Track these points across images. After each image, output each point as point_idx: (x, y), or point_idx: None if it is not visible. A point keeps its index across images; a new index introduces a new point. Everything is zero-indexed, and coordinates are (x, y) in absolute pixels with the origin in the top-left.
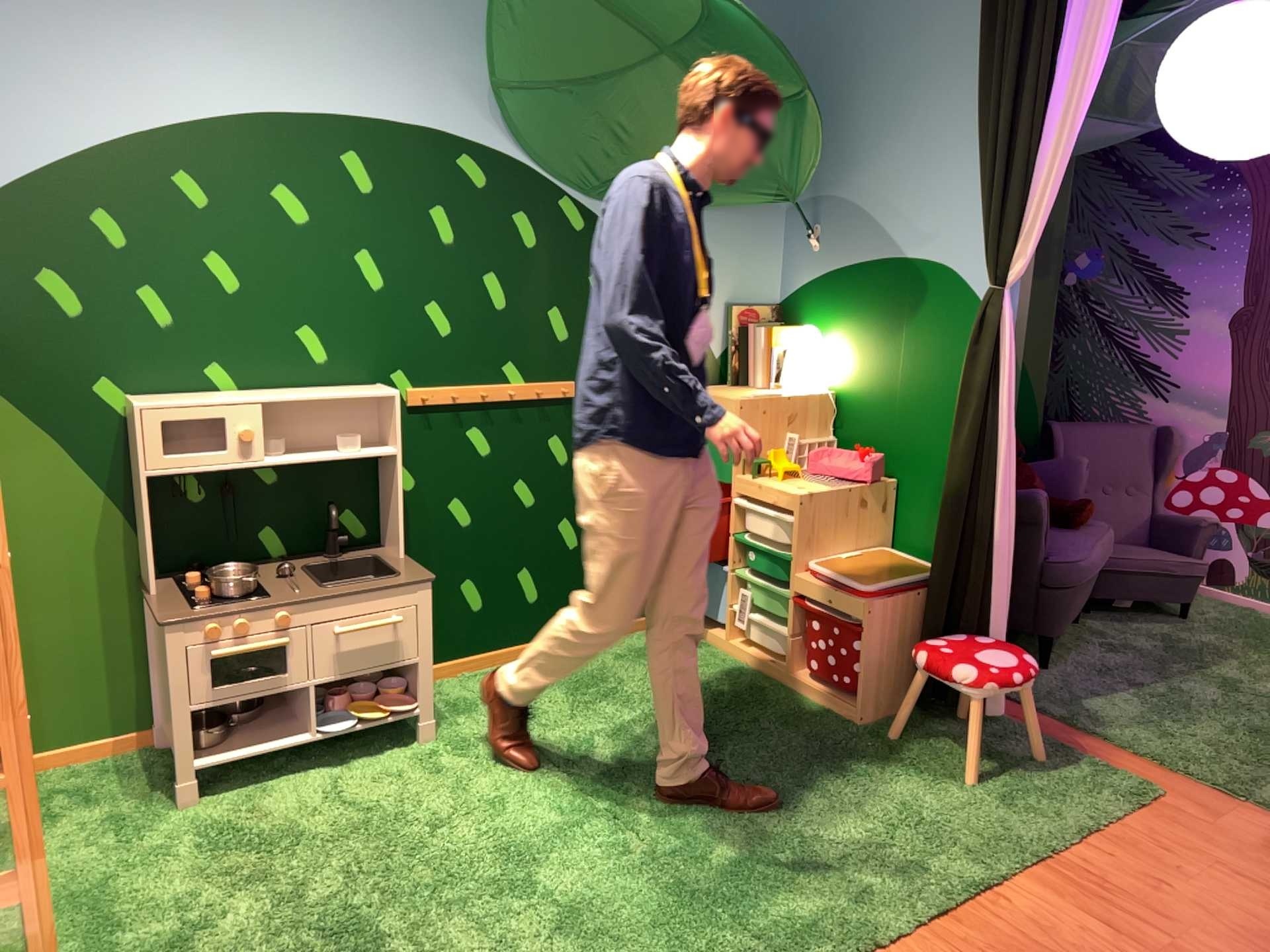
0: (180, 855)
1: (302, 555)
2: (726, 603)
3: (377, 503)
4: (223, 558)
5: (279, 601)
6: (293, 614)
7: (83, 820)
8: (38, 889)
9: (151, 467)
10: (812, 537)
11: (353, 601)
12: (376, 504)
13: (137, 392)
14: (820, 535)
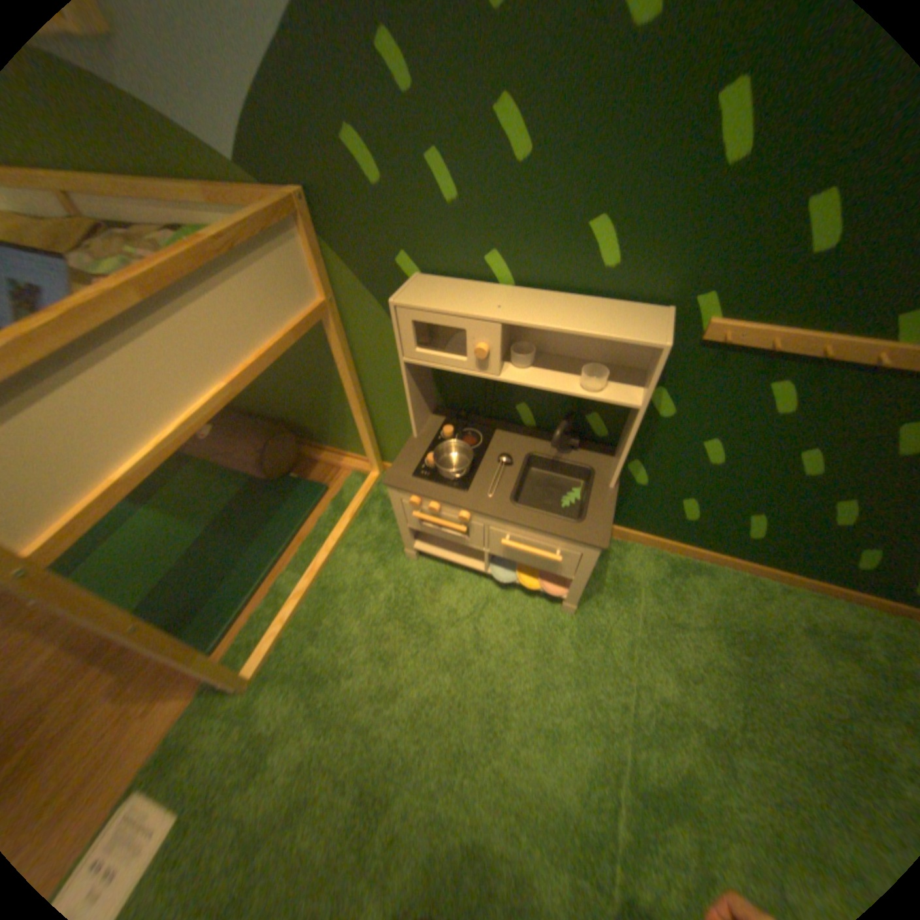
0: (378, 599)
1: (547, 432)
2: None
3: (627, 418)
4: (487, 414)
5: (467, 503)
6: (473, 517)
7: (372, 529)
8: (311, 578)
9: (407, 357)
10: None
11: (524, 530)
12: (624, 420)
13: (427, 271)
14: None
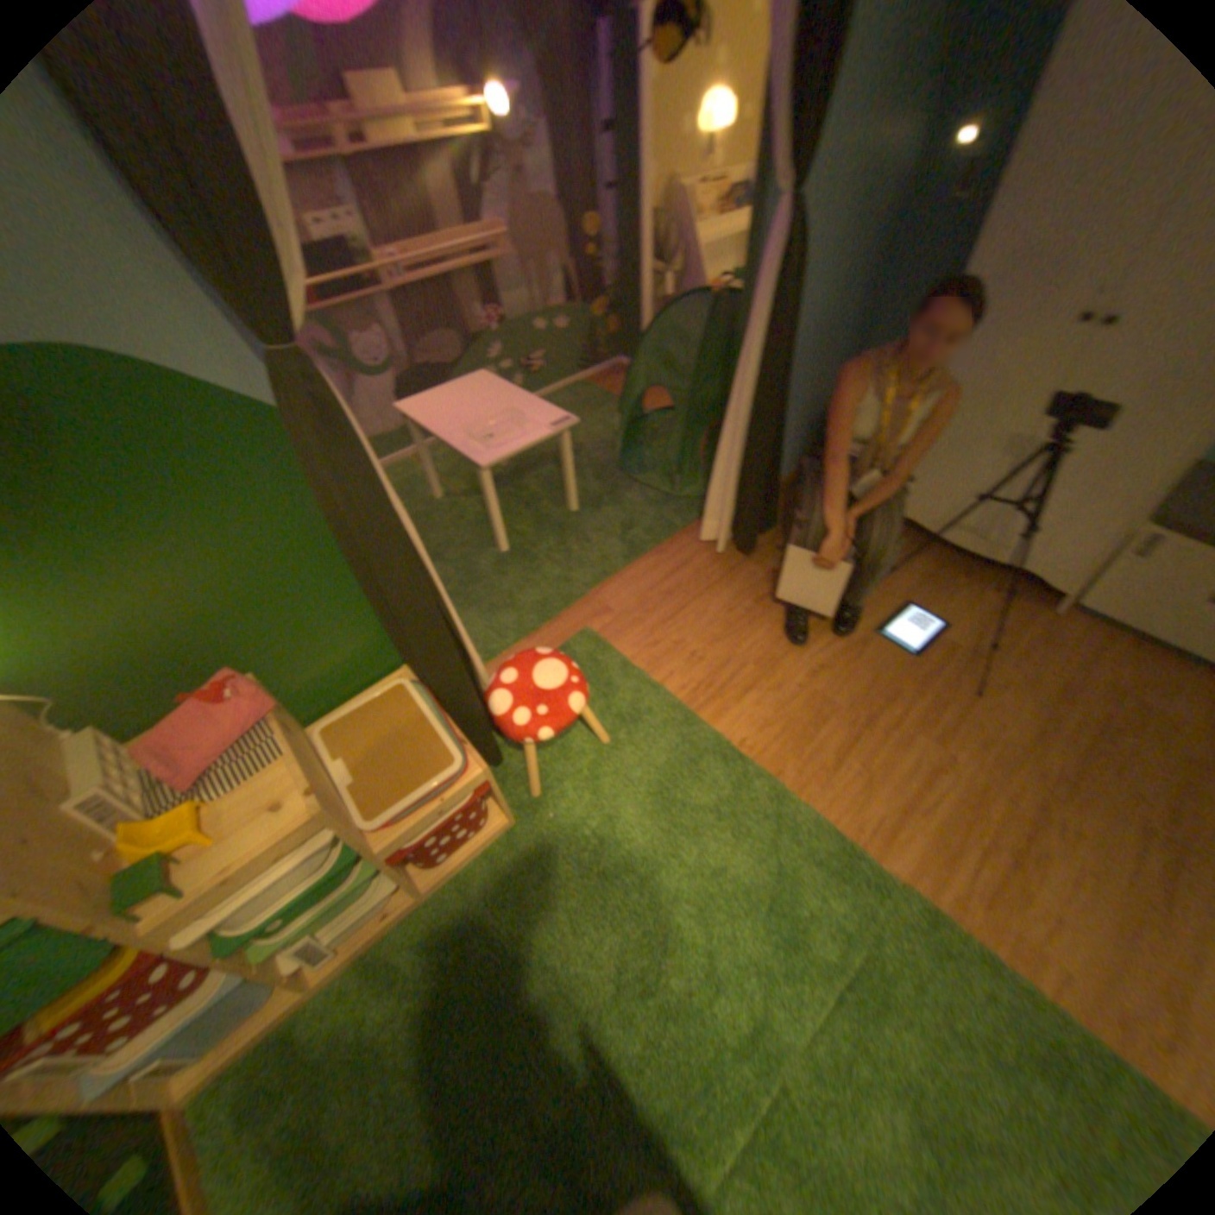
0: None
1: None
2: (254, 992)
3: None
4: None
5: None
6: None
7: None
8: None
9: None
10: (340, 814)
11: None
12: None
13: None
14: (334, 802)
